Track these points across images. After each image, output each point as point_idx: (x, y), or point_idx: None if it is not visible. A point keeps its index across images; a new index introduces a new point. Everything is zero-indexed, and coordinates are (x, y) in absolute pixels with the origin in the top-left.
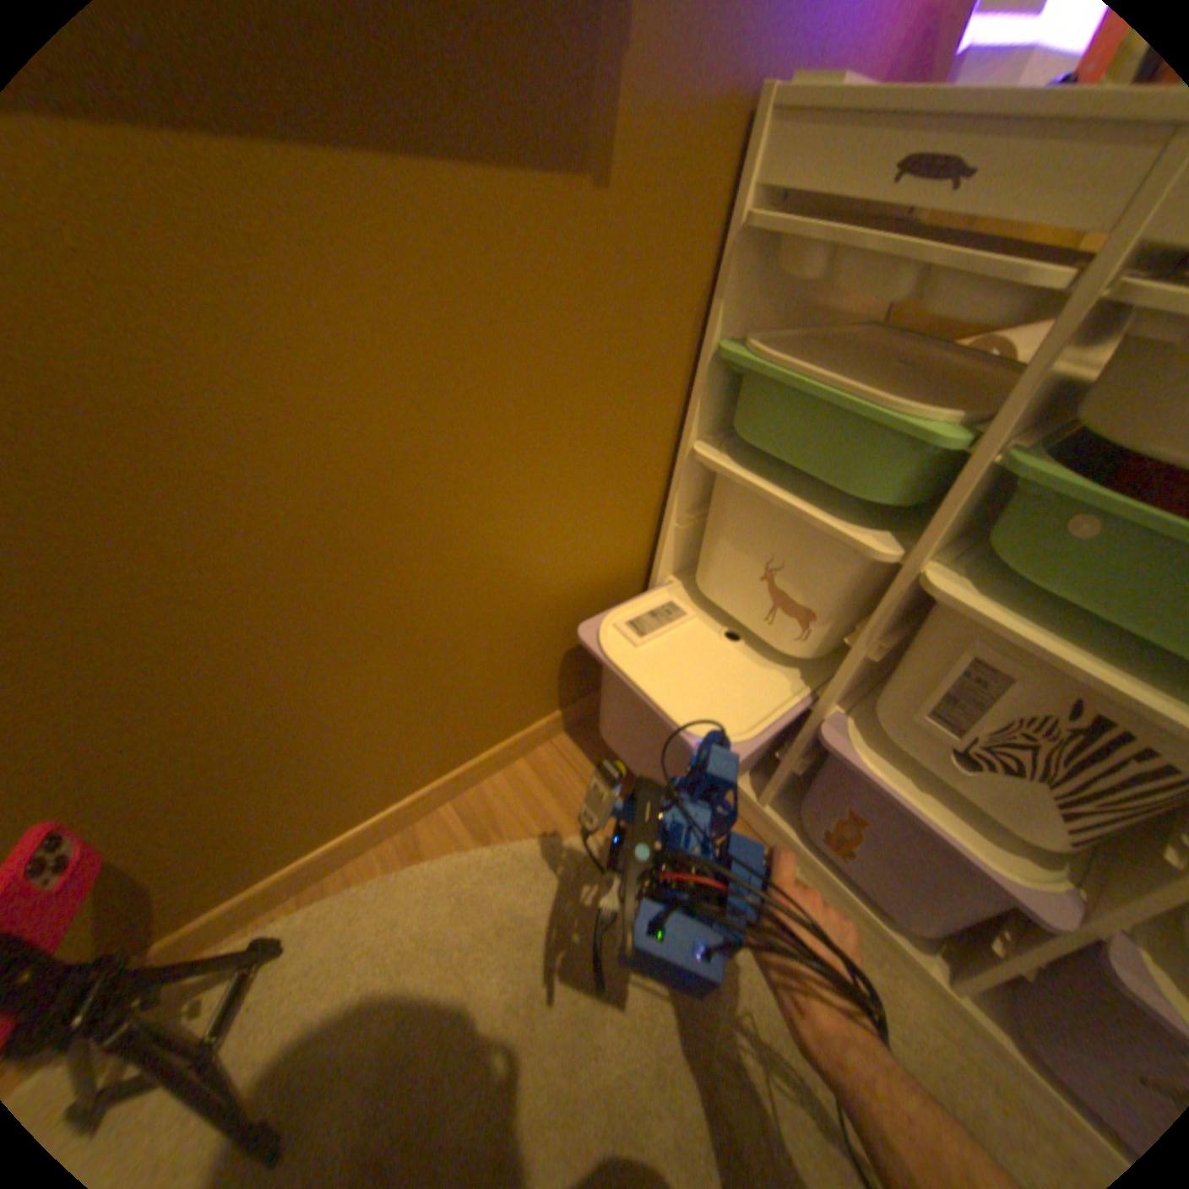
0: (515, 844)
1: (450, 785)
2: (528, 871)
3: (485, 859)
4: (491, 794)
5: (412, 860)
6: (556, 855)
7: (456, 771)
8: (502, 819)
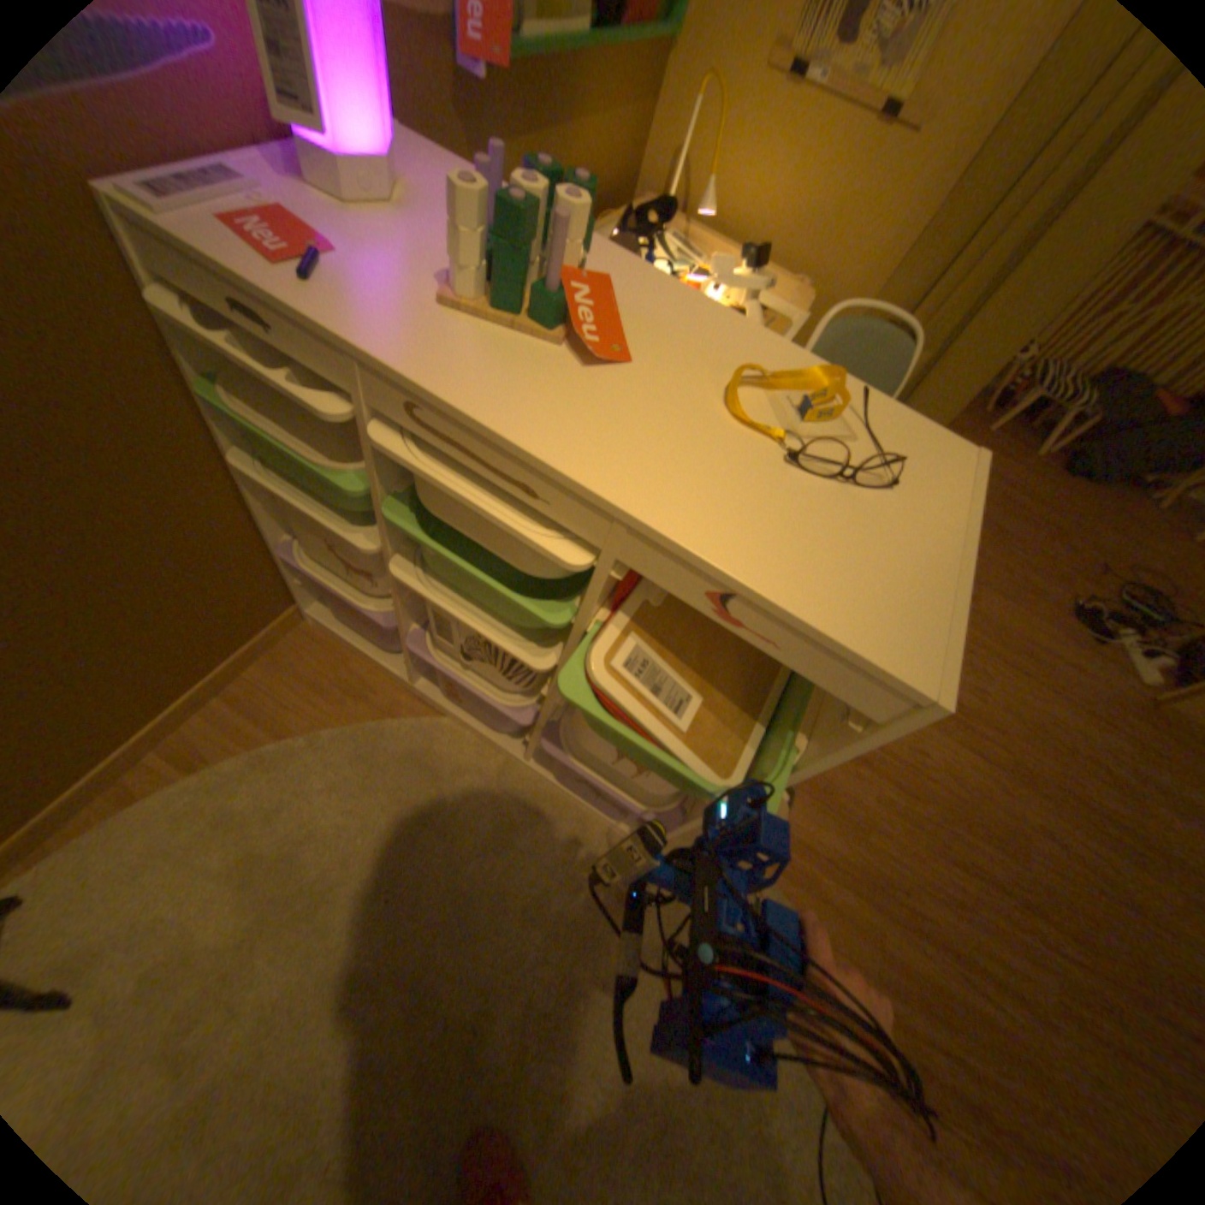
0: (216, 767)
1: (140, 743)
2: (230, 782)
3: (191, 785)
4: (188, 736)
5: (124, 806)
6: (253, 764)
7: (141, 732)
8: (203, 751)
